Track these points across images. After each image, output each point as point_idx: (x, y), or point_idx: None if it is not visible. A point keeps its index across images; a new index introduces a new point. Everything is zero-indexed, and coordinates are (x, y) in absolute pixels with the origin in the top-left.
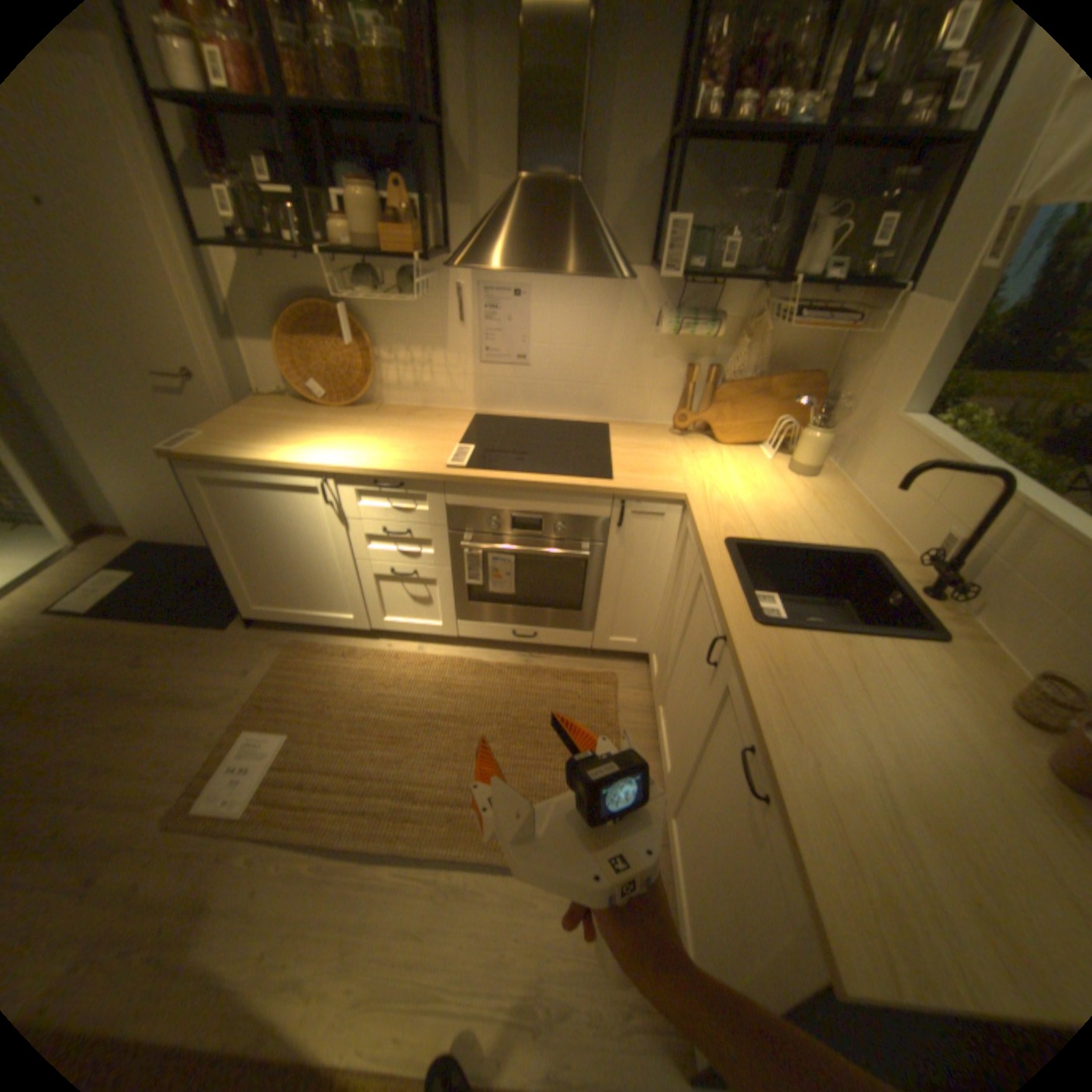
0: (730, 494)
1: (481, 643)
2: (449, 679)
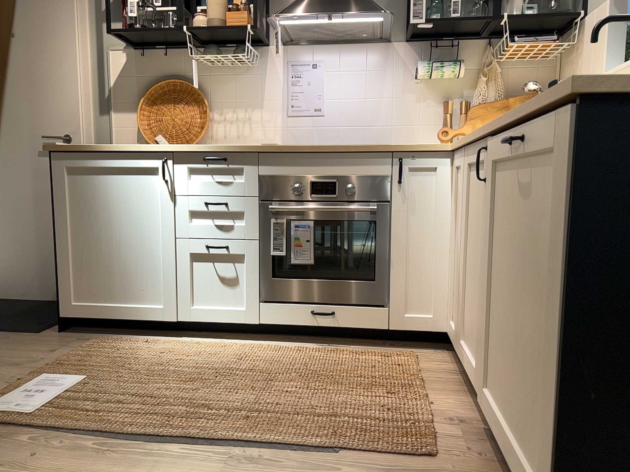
0: None
1: (281, 341)
2: (249, 354)
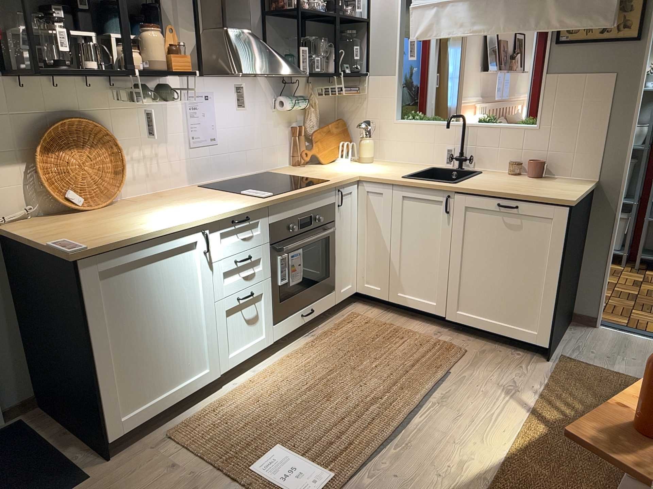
0: (369, 171)
1: (279, 347)
2: (300, 365)
